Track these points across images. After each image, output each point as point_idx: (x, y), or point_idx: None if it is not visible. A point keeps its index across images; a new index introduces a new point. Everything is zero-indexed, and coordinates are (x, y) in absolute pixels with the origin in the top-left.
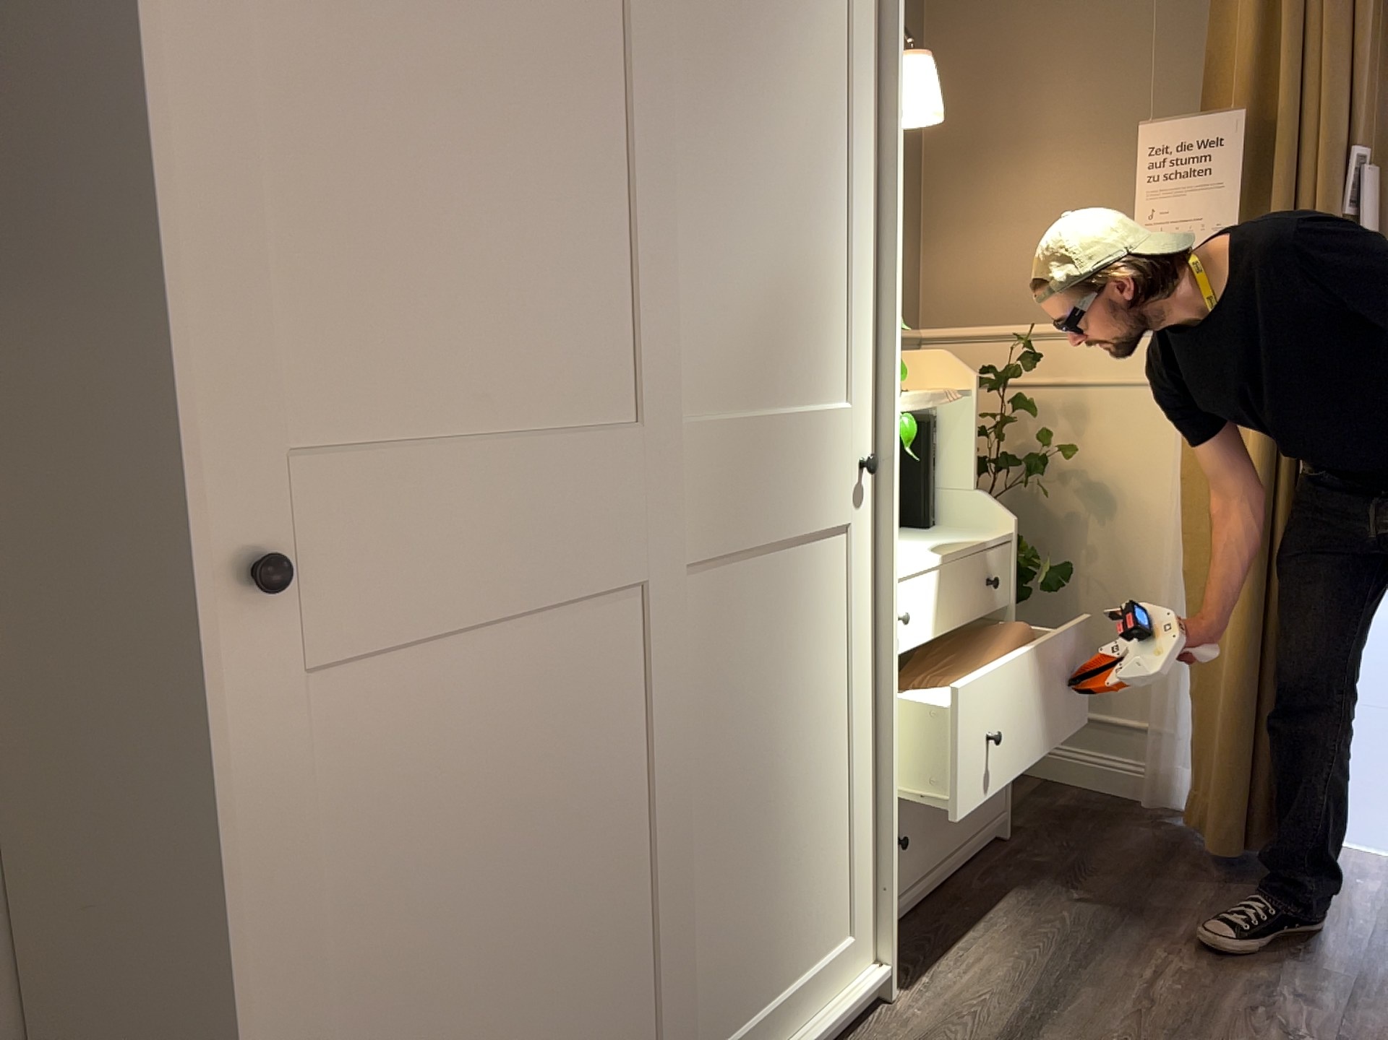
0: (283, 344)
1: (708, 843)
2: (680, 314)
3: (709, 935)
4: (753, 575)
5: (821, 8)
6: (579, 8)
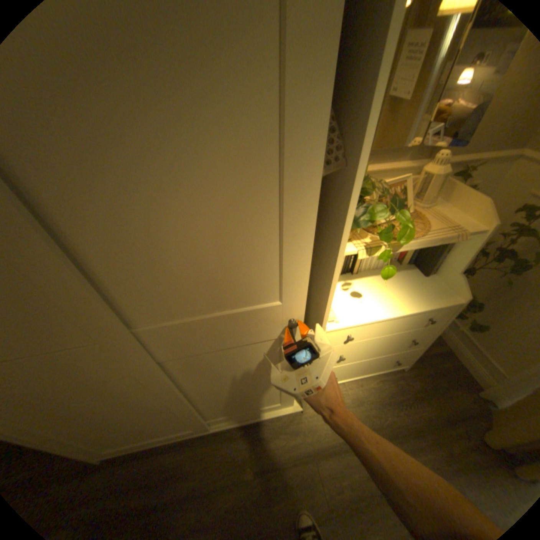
0: None
1: (206, 403)
2: (104, 294)
3: (212, 412)
4: (218, 357)
5: None
6: None
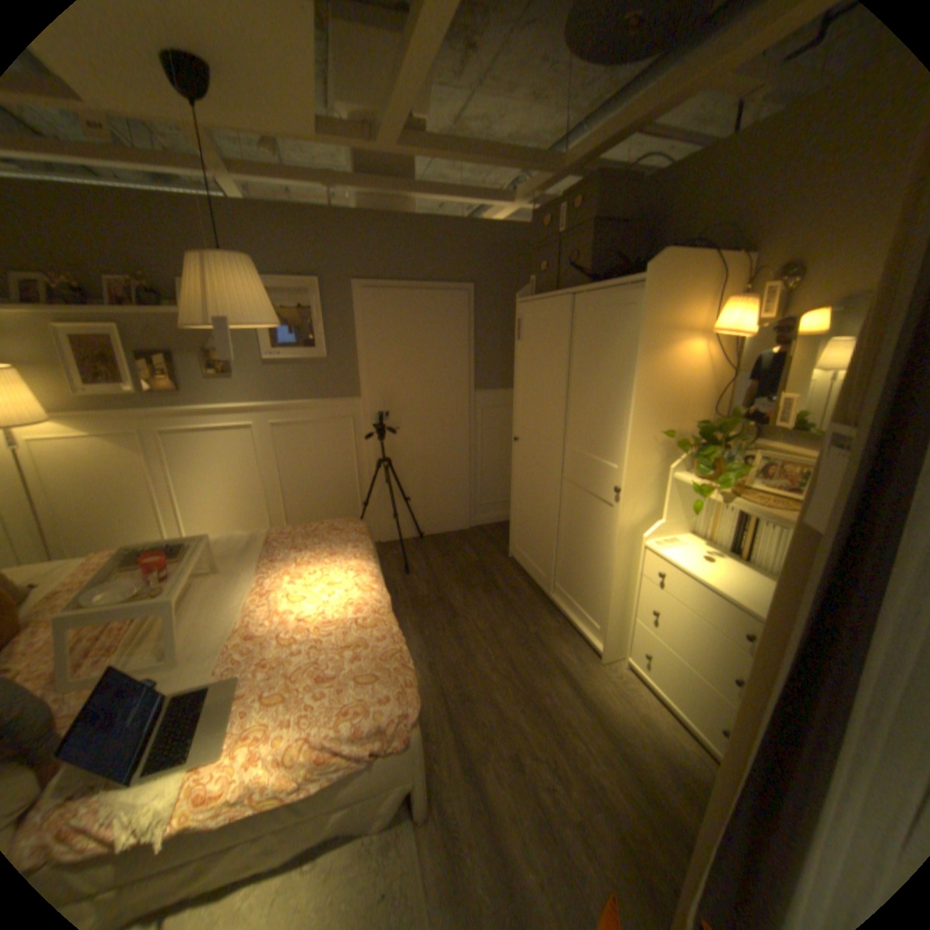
0: (515, 409)
1: (563, 548)
2: (567, 418)
3: (562, 569)
4: (581, 495)
5: (625, 321)
6: (550, 352)
